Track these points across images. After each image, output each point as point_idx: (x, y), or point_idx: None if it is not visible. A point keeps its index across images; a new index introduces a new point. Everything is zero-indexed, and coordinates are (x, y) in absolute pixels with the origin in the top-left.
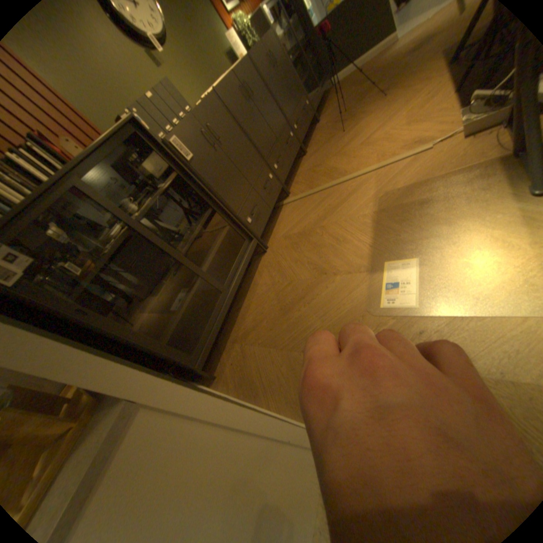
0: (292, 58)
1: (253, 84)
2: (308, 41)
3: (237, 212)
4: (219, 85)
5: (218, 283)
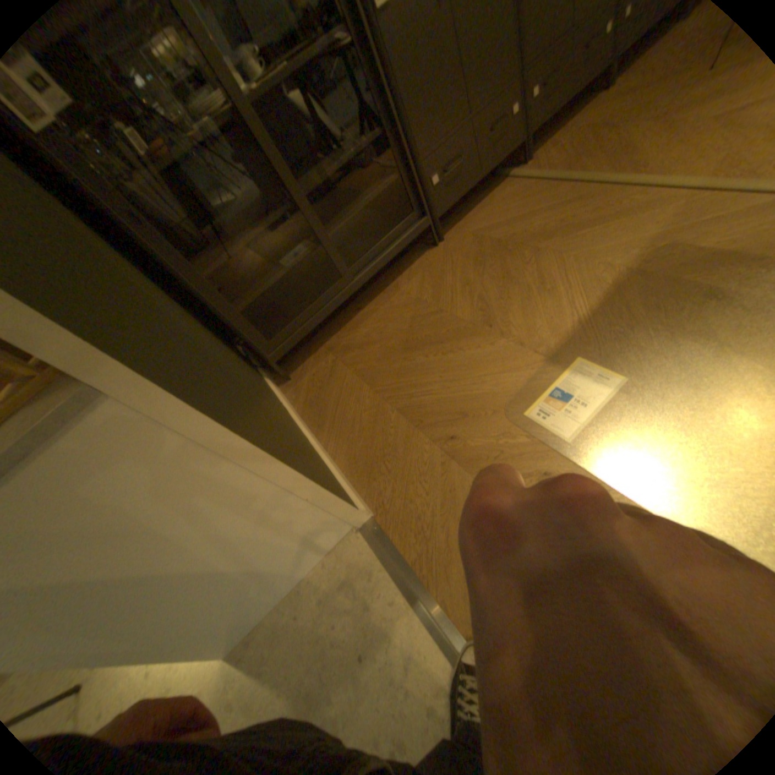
0: None
1: None
2: None
3: (419, 156)
4: None
5: (341, 261)
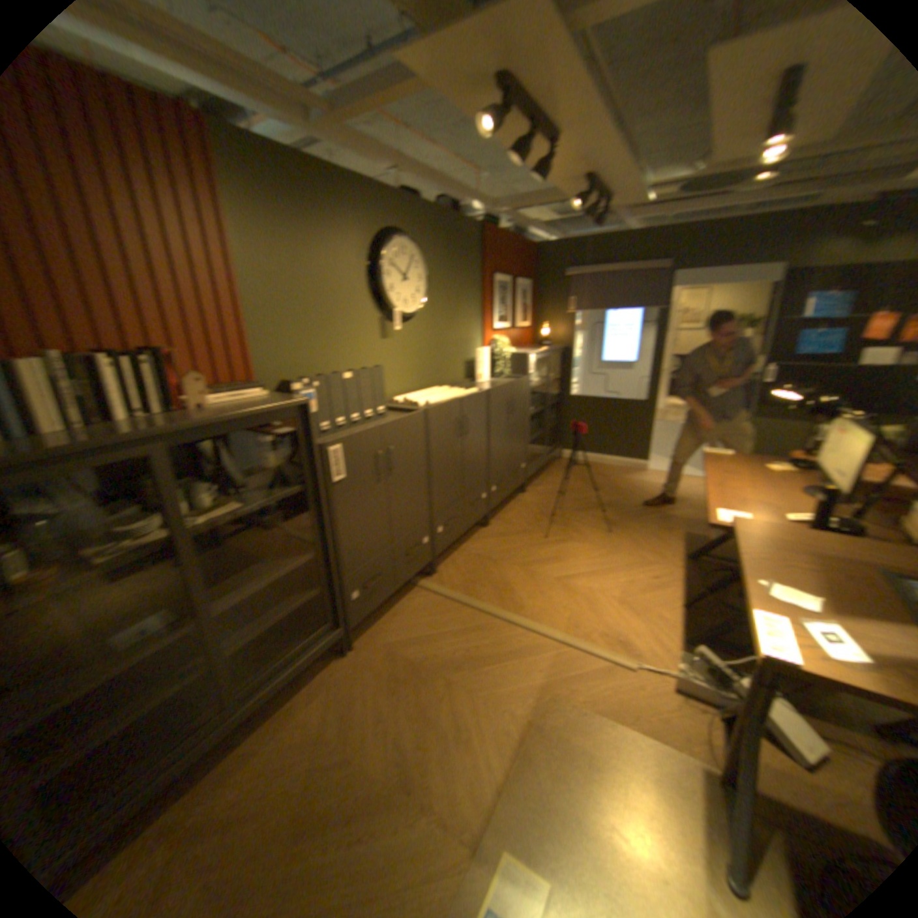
0: (530, 414)
1: (472, 425)
2: (556, 404)
3: (342, 578)
4: (433, 411)
5: (226, 691)
